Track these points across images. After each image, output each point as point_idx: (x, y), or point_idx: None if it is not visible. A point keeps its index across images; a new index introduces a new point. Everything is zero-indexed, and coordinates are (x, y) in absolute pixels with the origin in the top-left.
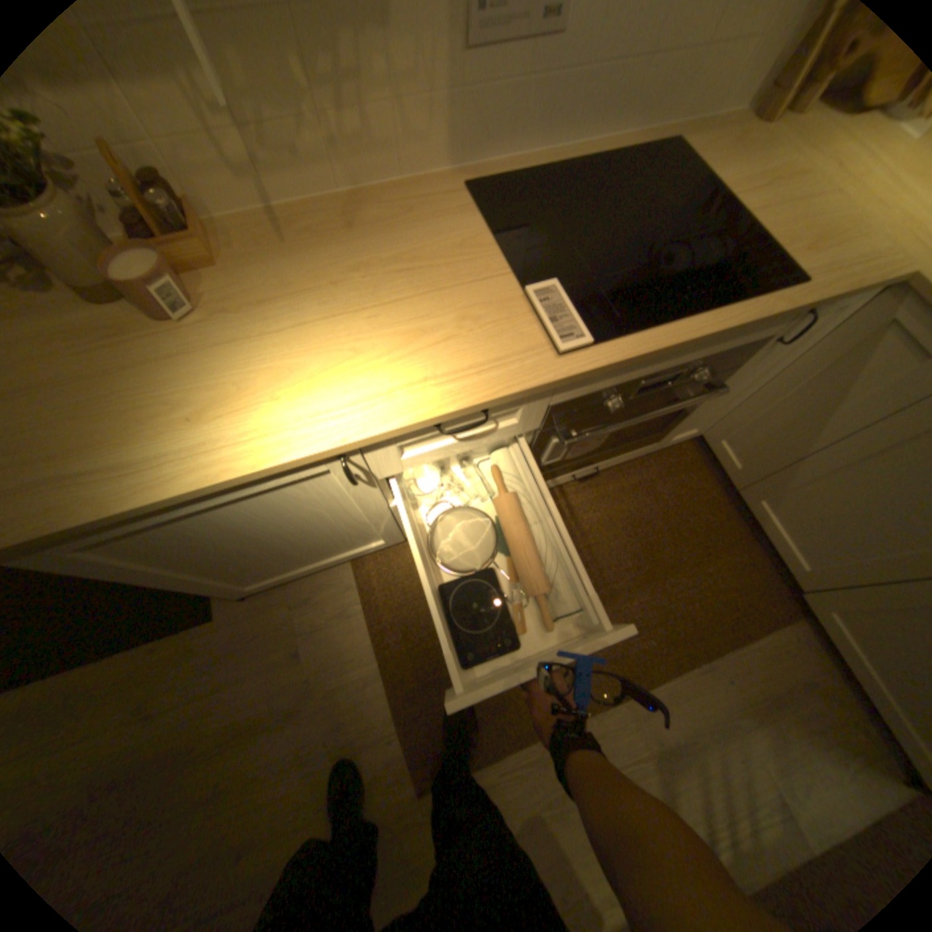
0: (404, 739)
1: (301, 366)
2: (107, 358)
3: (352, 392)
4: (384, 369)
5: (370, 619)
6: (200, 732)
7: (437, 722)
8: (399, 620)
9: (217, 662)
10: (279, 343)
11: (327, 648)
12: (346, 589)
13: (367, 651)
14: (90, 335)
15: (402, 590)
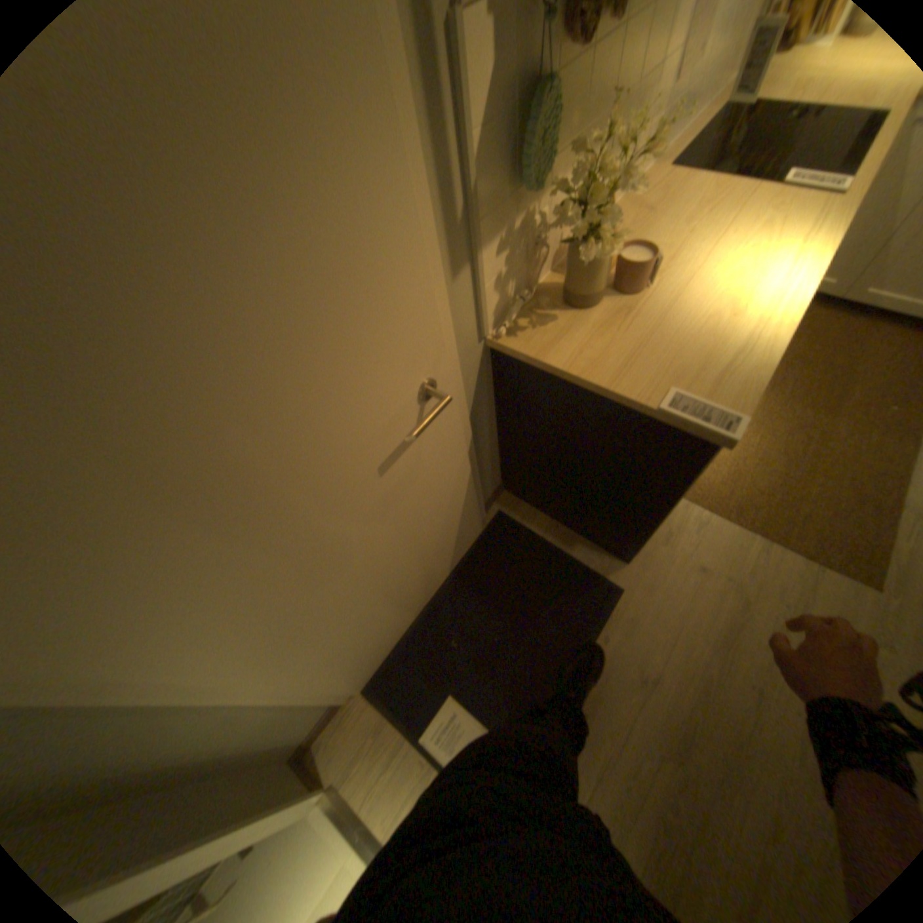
0: (834, 563)
1: (745, 266)
2: (646, 321)
3: (788, 259)
4: (785, 244)
5: (725, 513)
6: (703, 665)
7: (839, 539)
8: (743, 501)
9: (659, 614)
10: (716, 265)
11: (721, 550)
12: (688, 507)
13: (746, 532)
14: (617, 320)
15: (723, 483)
